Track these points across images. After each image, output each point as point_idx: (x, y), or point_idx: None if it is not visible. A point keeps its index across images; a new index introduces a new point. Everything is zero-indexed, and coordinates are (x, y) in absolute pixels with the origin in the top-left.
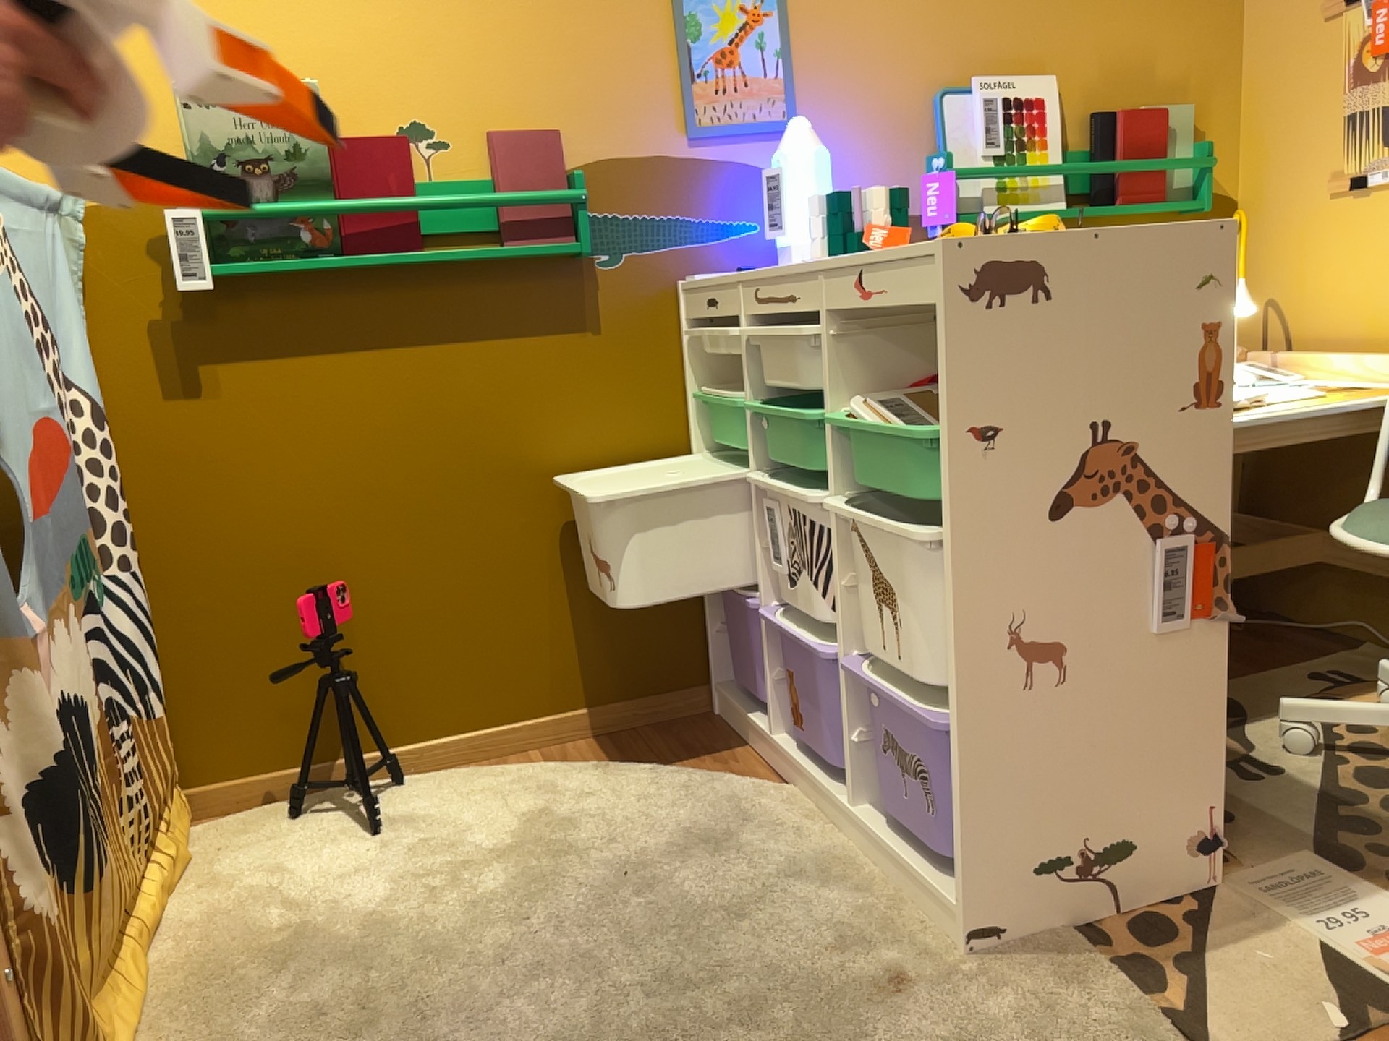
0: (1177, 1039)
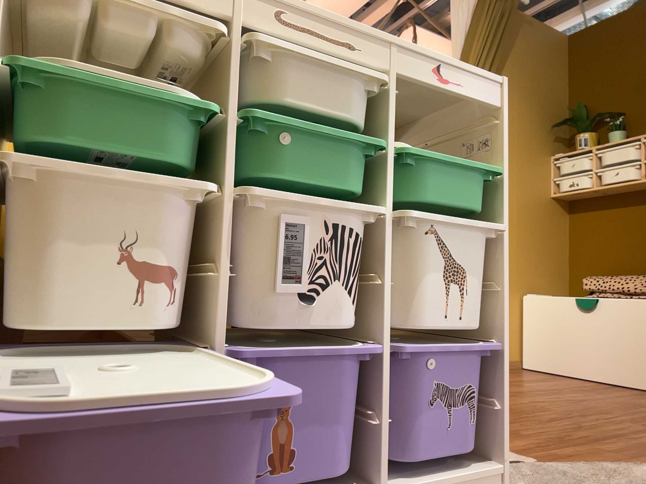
0: (512, 459)
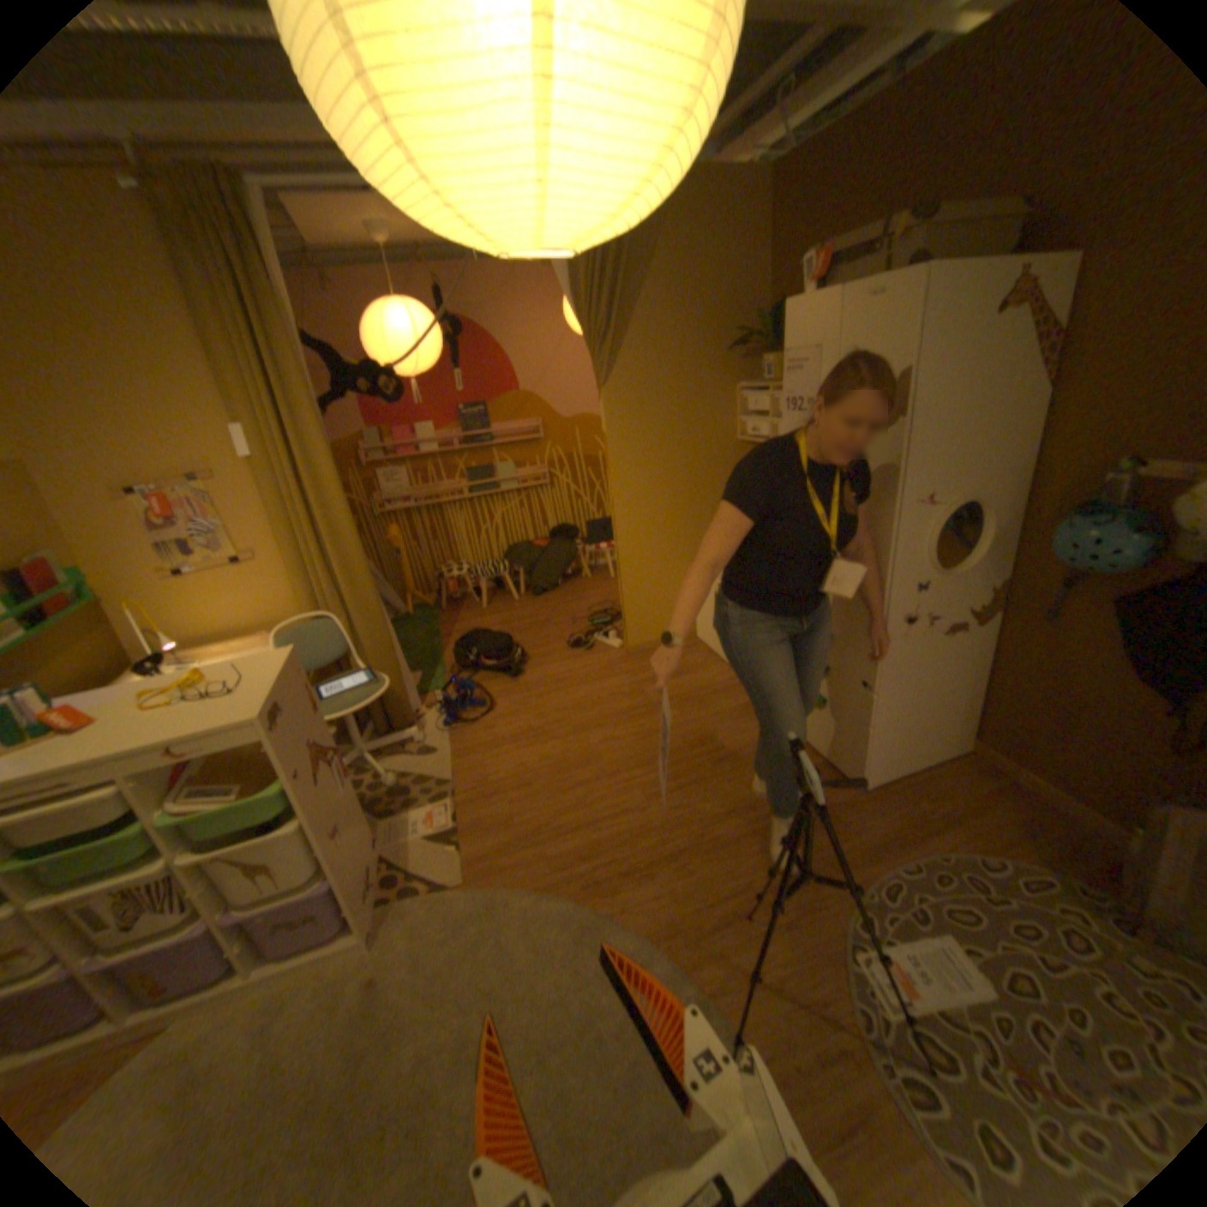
0: (435, 894)
